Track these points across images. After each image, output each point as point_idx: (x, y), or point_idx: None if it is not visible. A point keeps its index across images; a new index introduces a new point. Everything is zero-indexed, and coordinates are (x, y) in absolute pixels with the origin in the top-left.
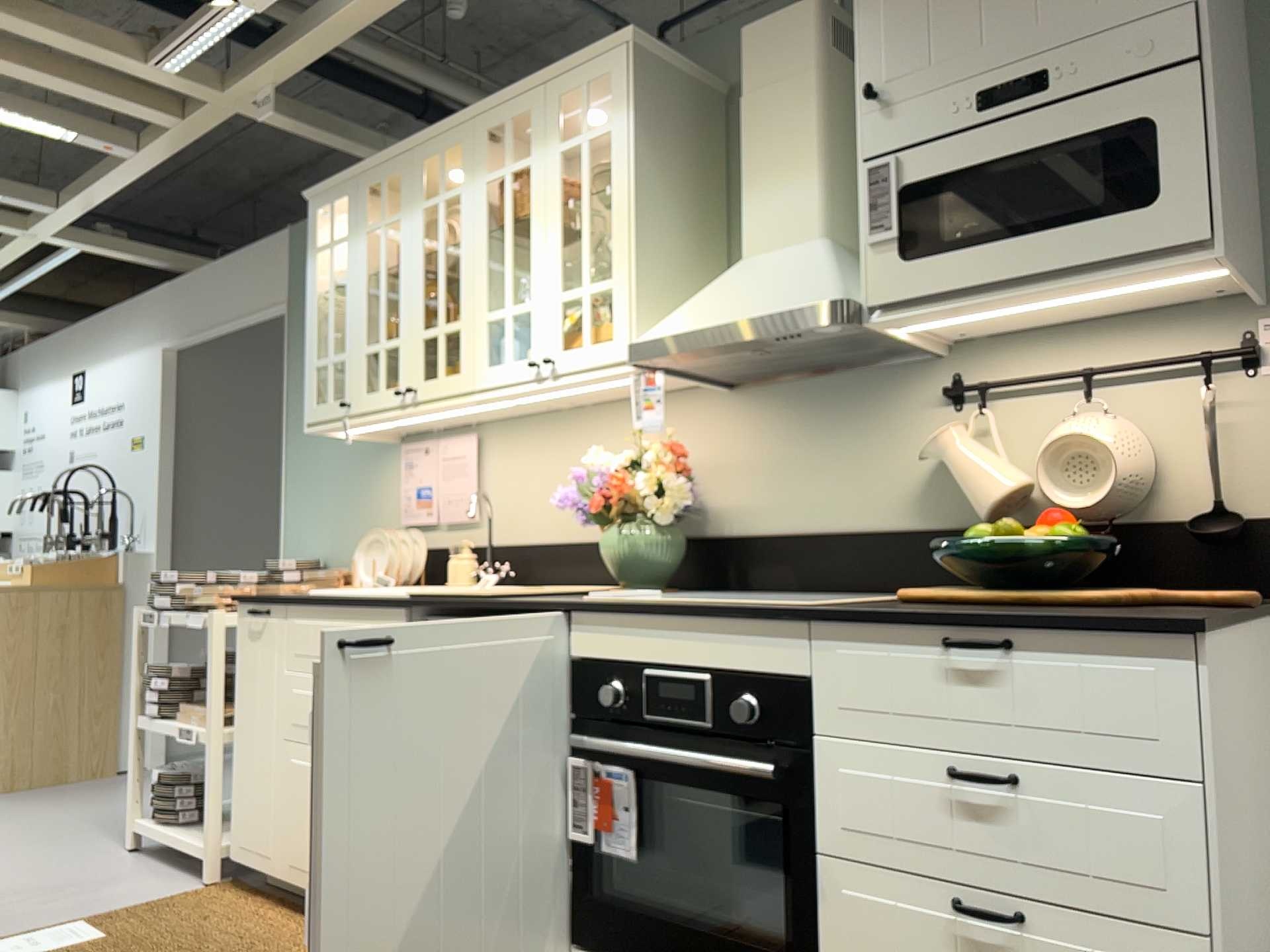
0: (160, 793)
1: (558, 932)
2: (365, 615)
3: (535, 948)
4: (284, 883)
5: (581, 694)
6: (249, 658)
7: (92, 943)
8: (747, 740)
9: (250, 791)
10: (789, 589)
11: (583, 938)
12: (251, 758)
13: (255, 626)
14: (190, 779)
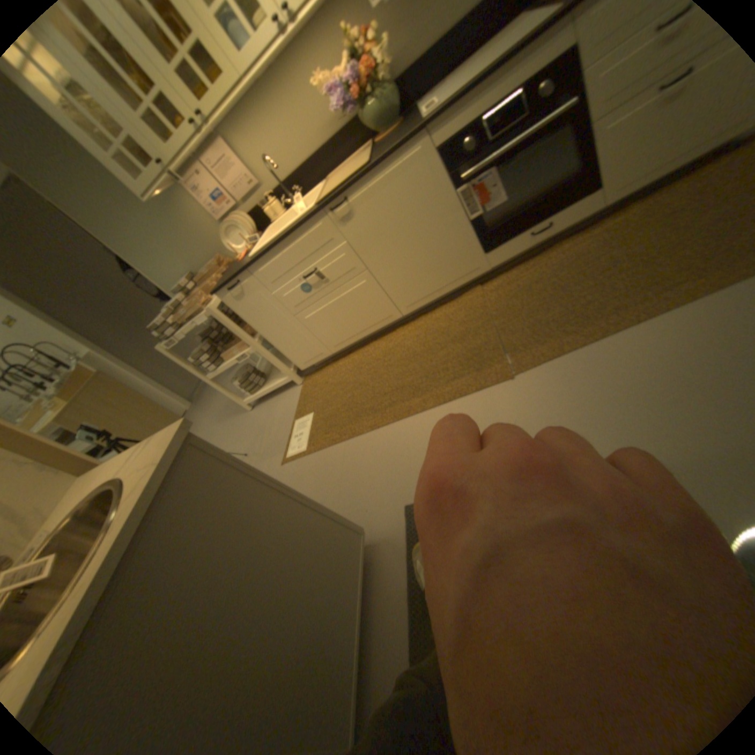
0: (246, 385)
1: (477, 253)
2: (300, 231)
3: (469, 267)
4: (336, 351)
5: (449, 158)
6: (246, 306)
7: (313, 415)
8: (547, 102)
9: (293, 344)
10: (442, 76)
11: (489, 246)
12: (283, 335)
13: (237, 292)
14: (249, 372)
